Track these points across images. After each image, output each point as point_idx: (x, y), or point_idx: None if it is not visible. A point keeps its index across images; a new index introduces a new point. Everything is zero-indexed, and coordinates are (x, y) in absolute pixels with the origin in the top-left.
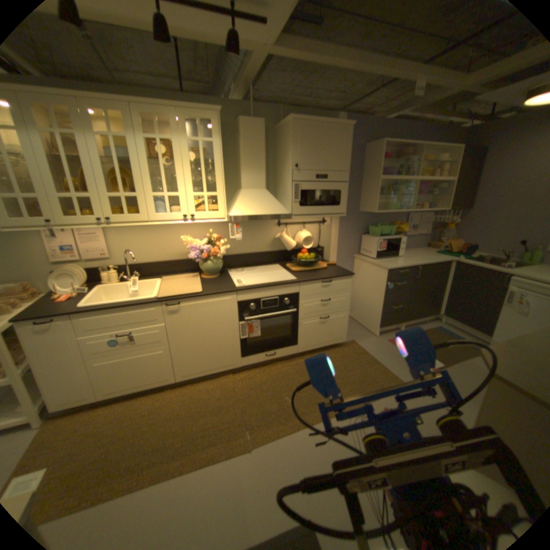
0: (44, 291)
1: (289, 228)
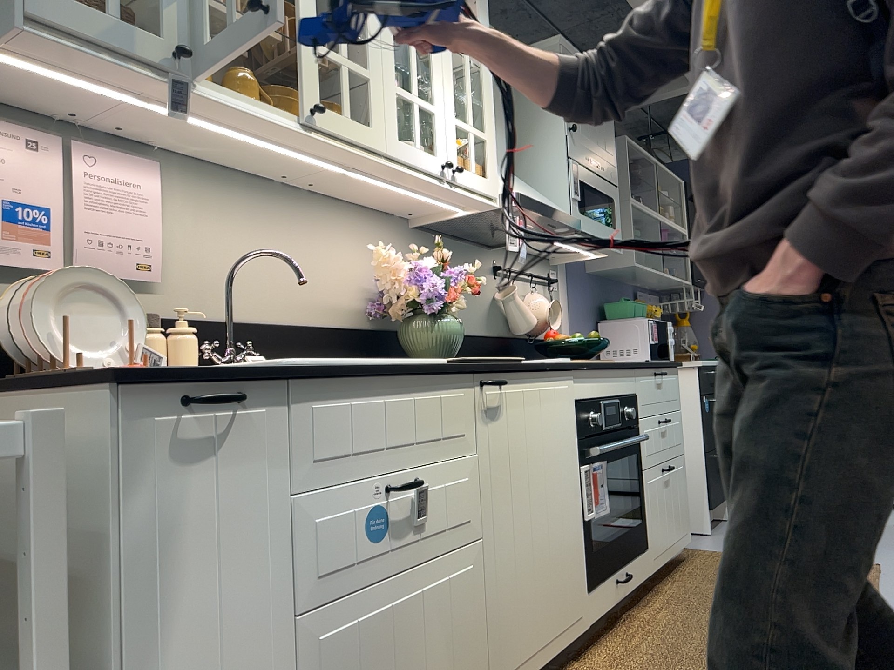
0: None
1: (510, 283)
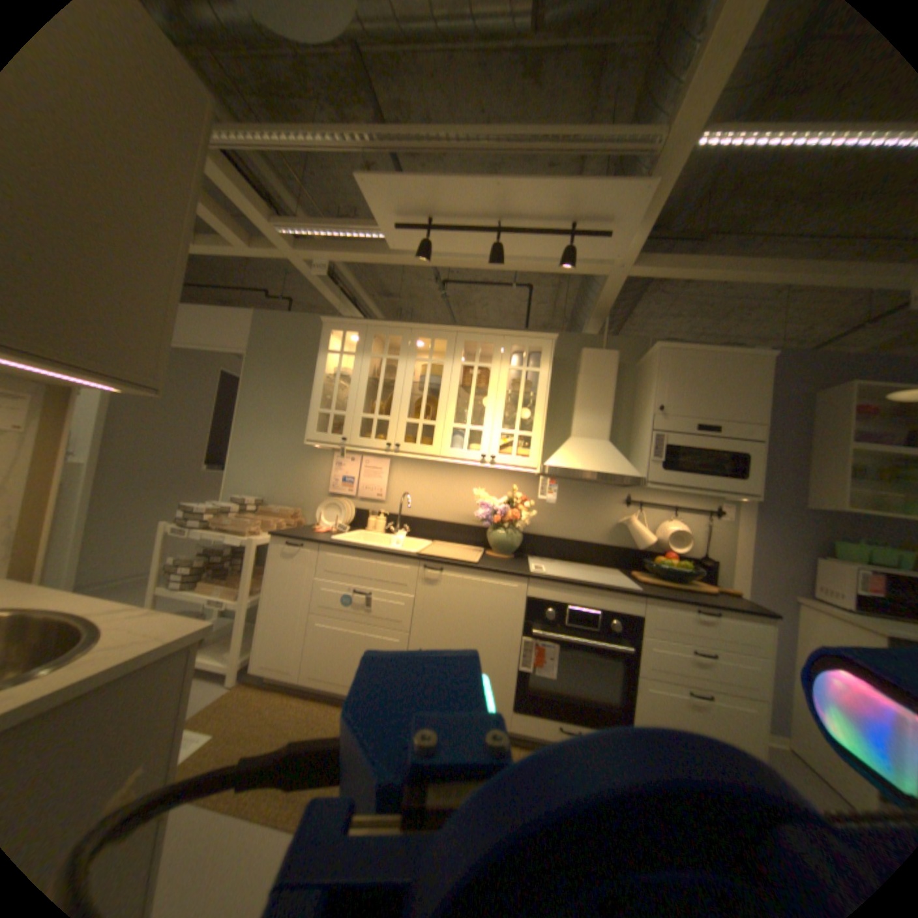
0: (308, 524)
1: (647, 512)
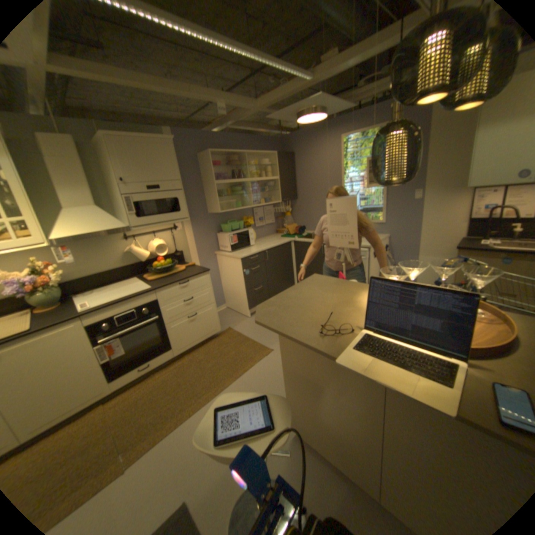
0: None
1: (138, 240)
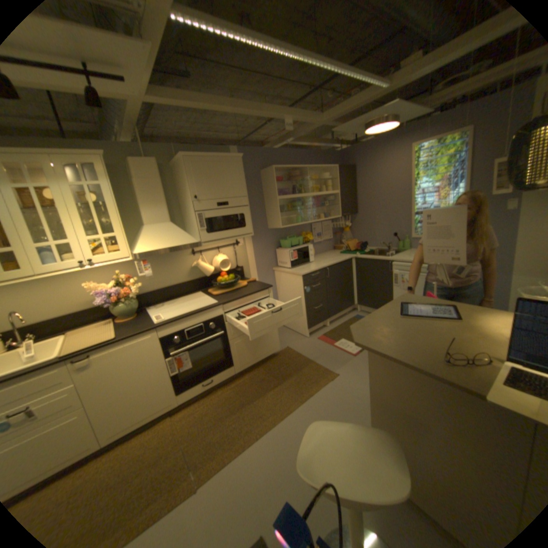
0: None
1: (204, 255)
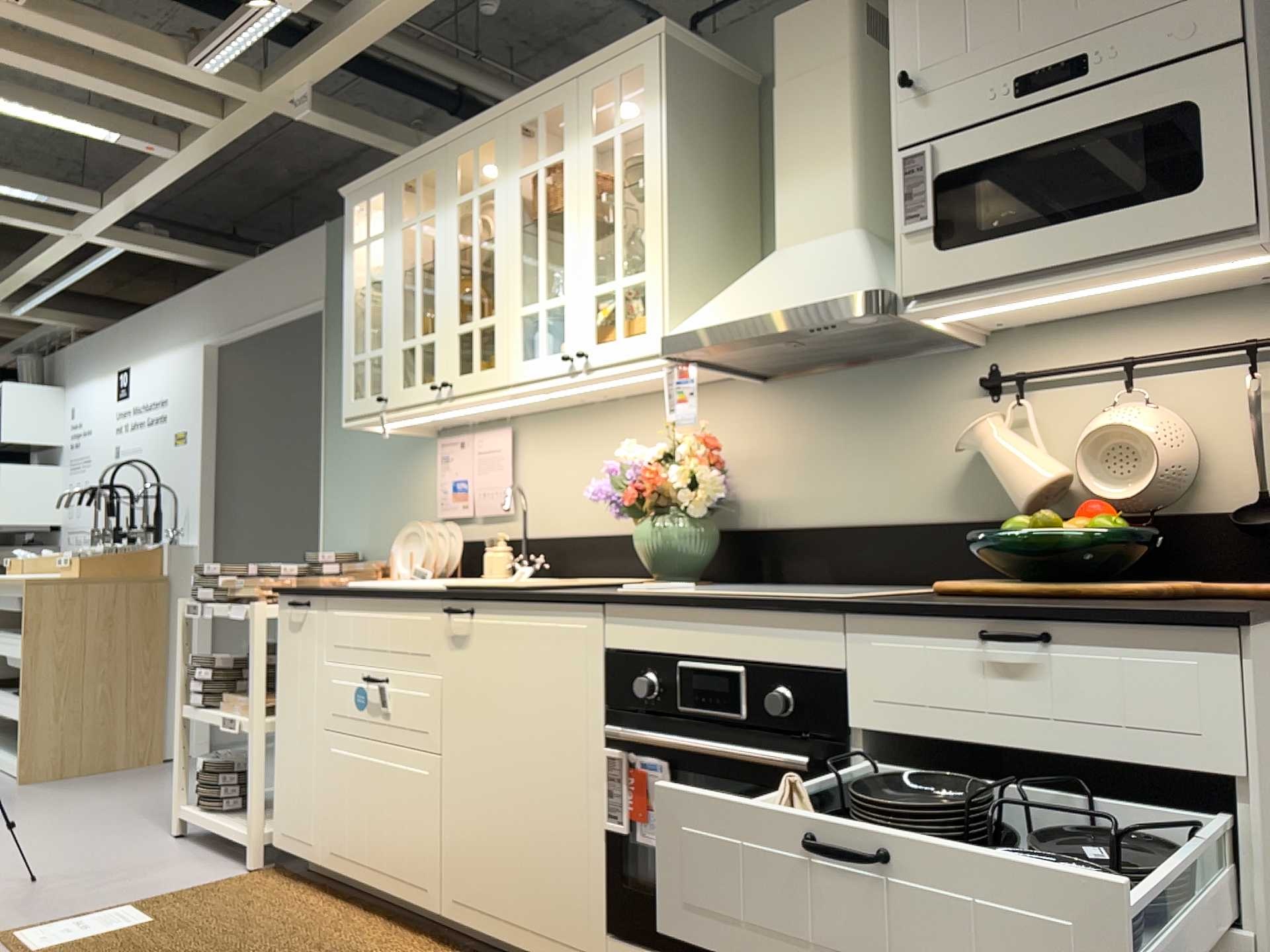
0: None
1: (1049, 400)
